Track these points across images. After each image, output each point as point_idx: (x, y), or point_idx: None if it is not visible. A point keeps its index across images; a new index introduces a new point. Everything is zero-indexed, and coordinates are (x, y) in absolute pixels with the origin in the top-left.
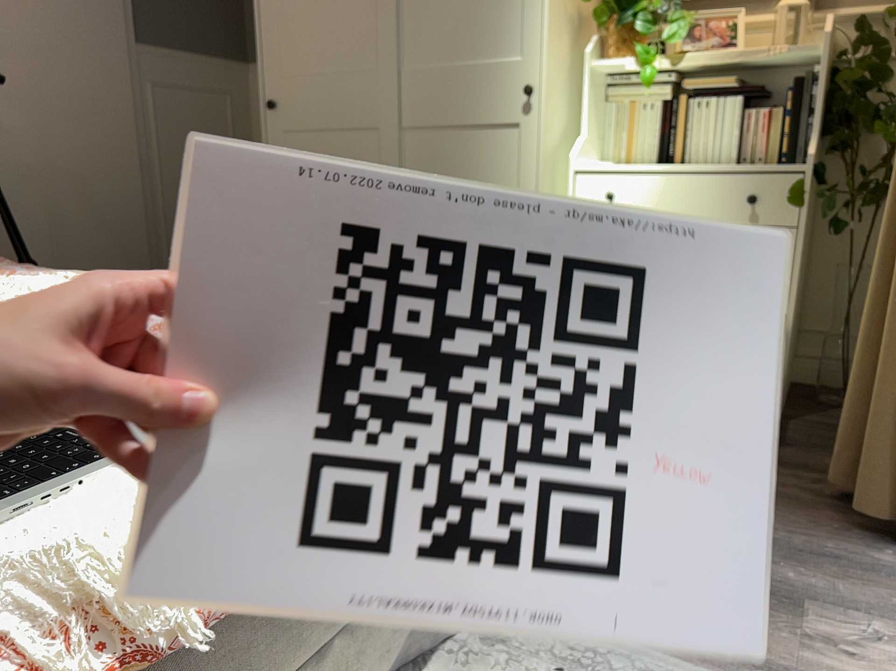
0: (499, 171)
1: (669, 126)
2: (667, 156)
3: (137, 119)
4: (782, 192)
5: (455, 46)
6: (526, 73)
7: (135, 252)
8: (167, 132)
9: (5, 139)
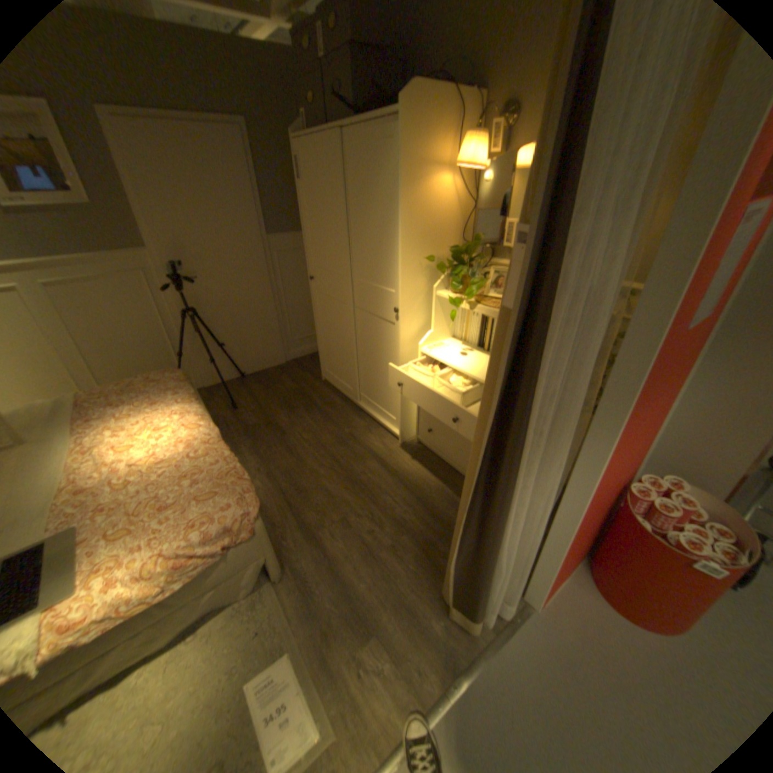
0: (389, 342)
1: (485, 328)
2: (482, 343)
3: (269, 270)
4: None
5: (371, 274)
6: (397, 300)
7: (271, 330)
8: (285, 273)
9: (208, 293)
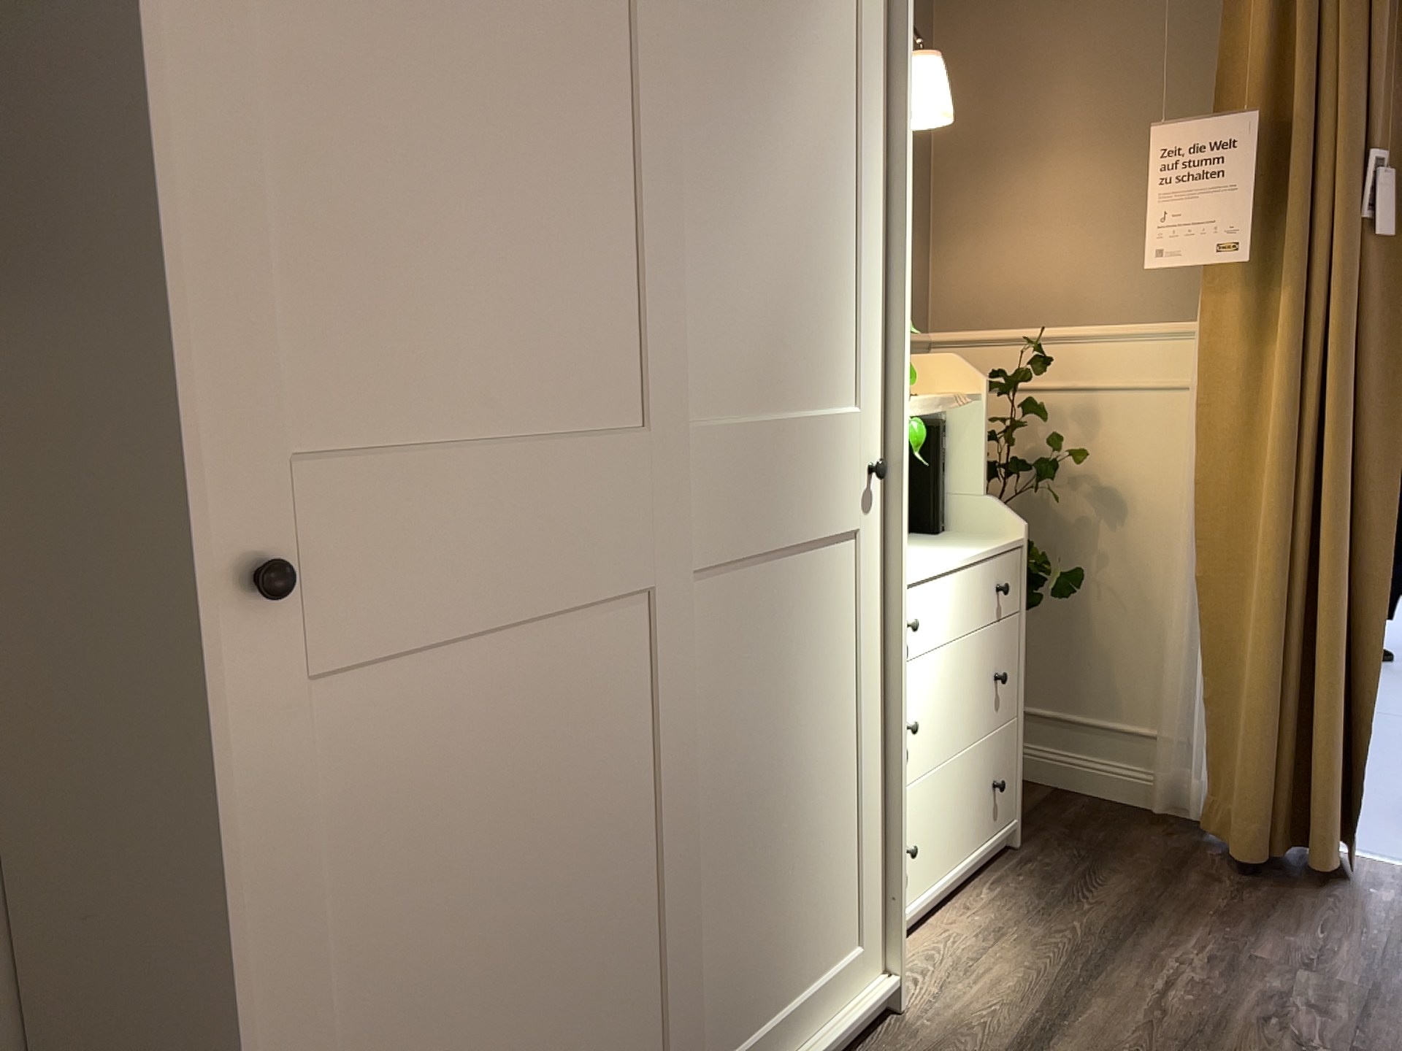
0: (832, 624)
1: None
2: None
3: None
4: (1005, 572)
5: (770, 380)
6: (864, 438)
7: None
8: None
9: None
